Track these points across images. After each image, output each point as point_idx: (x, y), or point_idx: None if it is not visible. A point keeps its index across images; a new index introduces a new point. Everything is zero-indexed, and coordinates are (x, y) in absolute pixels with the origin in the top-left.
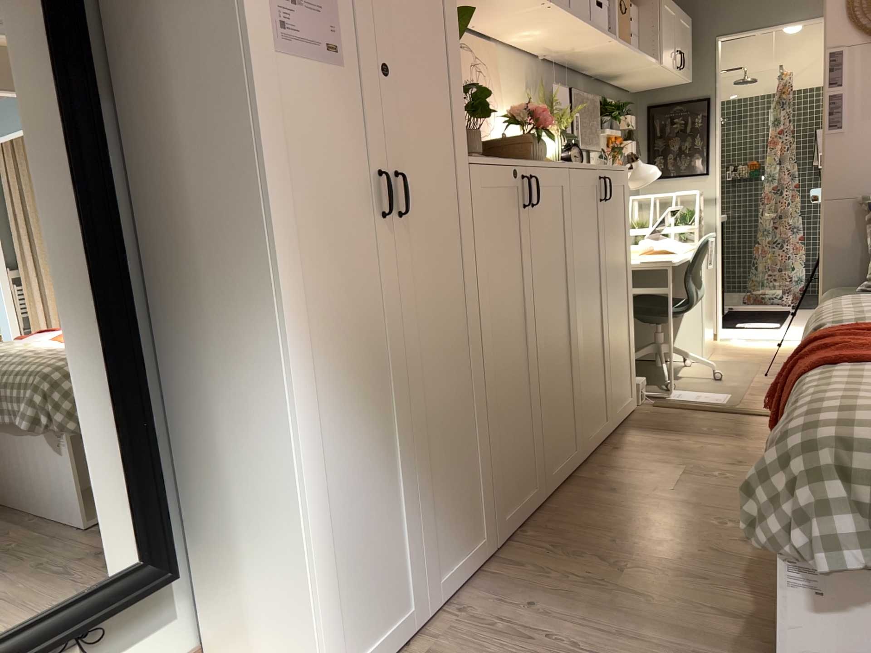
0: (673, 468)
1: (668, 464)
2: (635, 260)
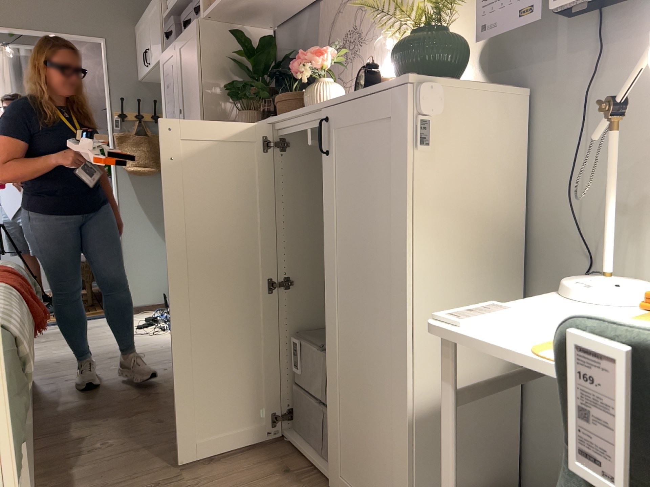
0: (194, 482)
1: (206, 486)
2: (529, 316)
